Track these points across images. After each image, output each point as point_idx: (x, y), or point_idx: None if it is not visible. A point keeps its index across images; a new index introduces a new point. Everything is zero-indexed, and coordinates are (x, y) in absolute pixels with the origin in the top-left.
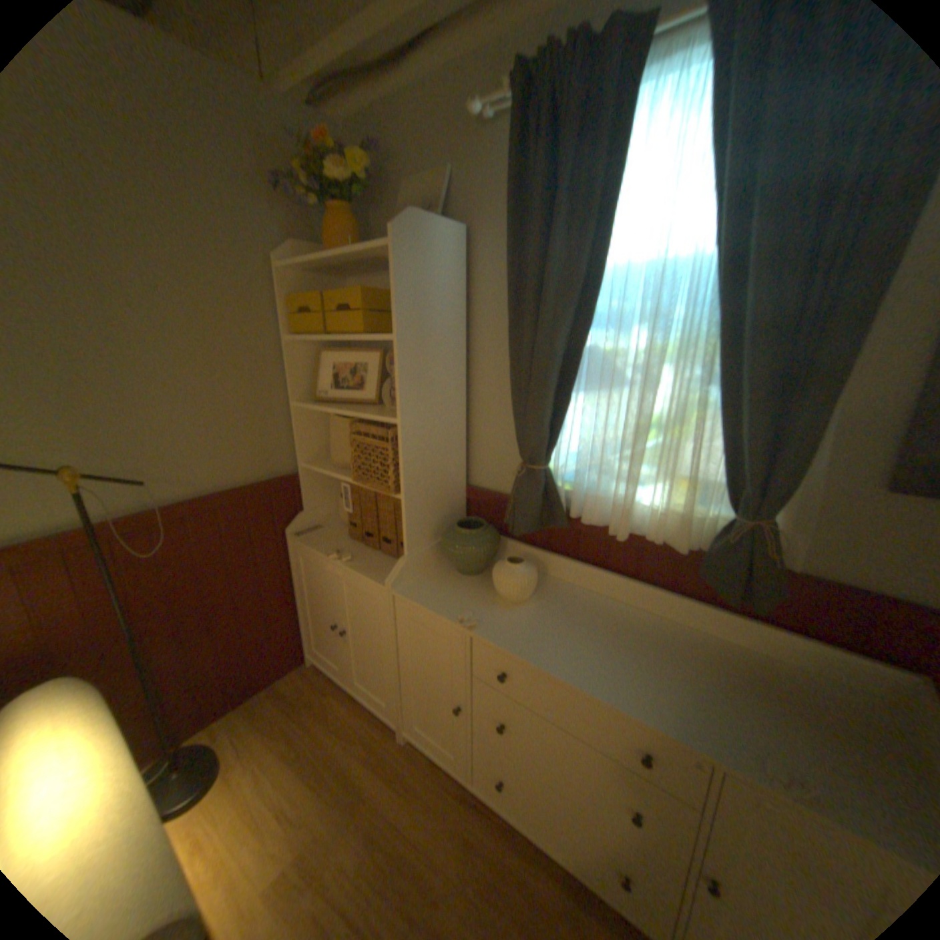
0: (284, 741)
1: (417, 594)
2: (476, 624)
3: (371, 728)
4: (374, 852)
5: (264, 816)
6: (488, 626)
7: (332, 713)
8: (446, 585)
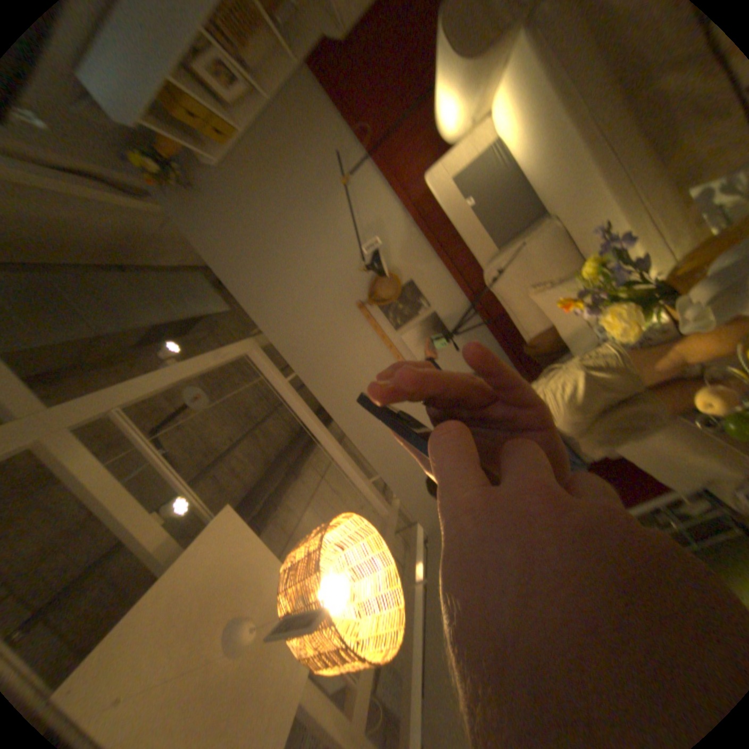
0: None
1: None
2: None
3: None
4: None
5: None
6: None
7: None
8: None
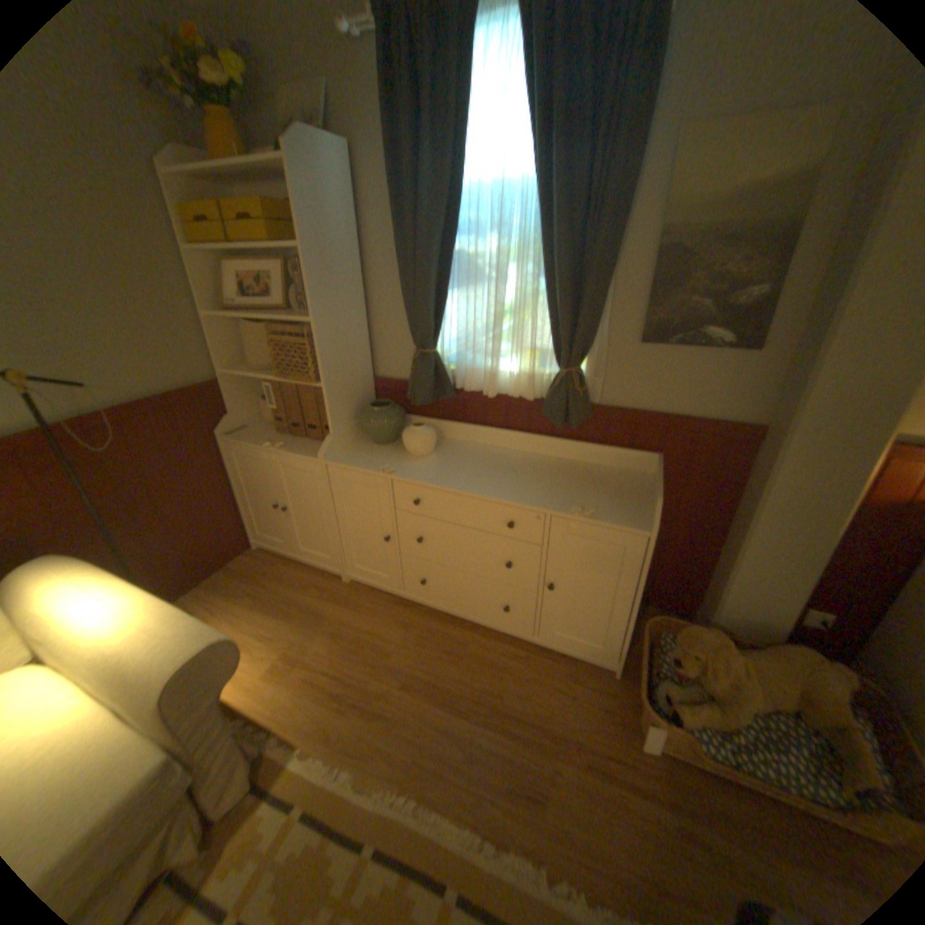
0: (249, 597)
1: (345, 460)
2: (394, 469)
3: (320, 577)
4: (339, 641)
5: (247, 640)
6: (403, 470)
7: (285, 574)
8: (367, 452)
